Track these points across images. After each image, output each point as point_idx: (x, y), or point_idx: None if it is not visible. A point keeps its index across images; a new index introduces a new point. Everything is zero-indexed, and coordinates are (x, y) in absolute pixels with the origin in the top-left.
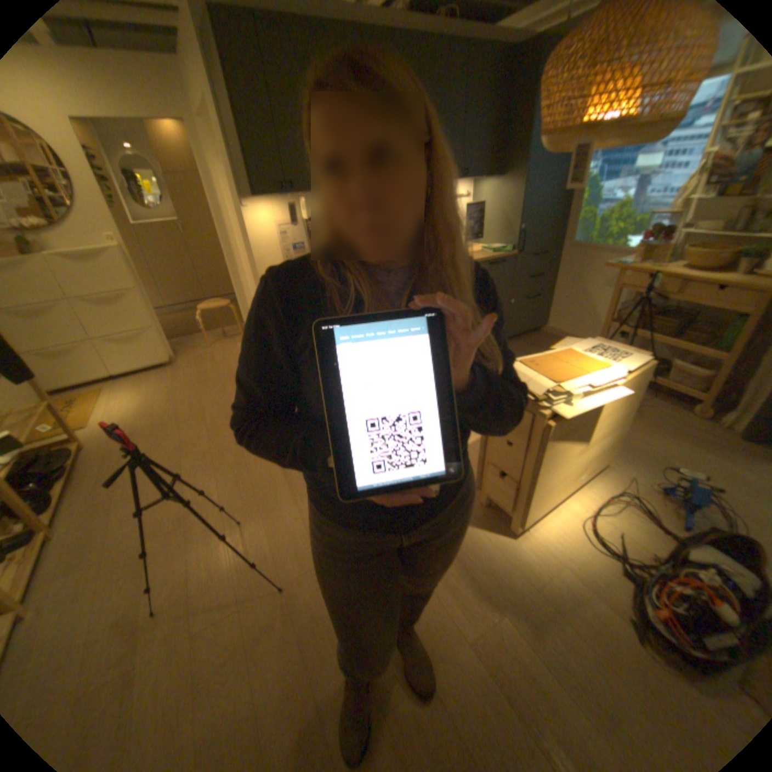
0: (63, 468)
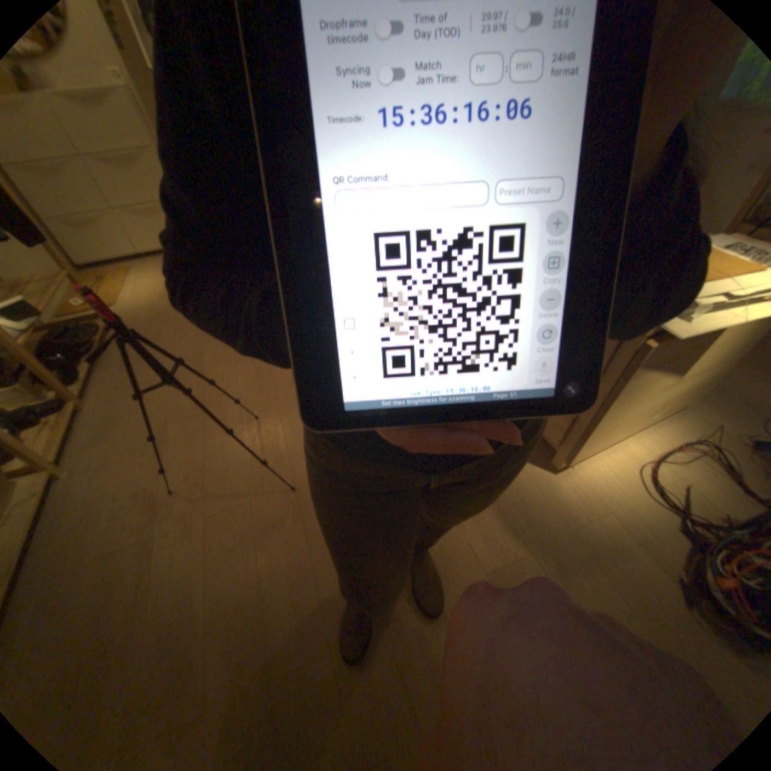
0: (90, 341)
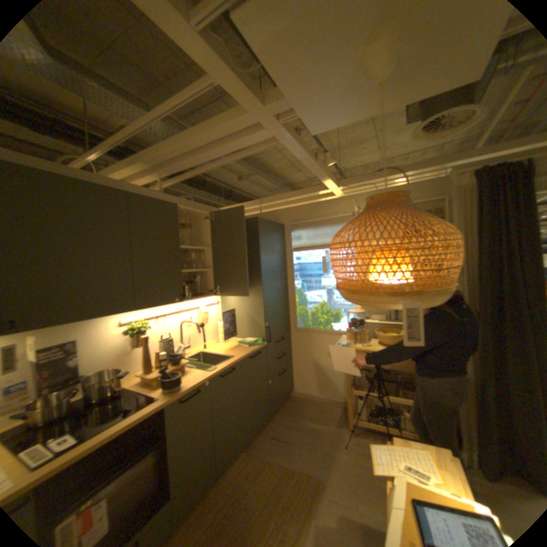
0: None
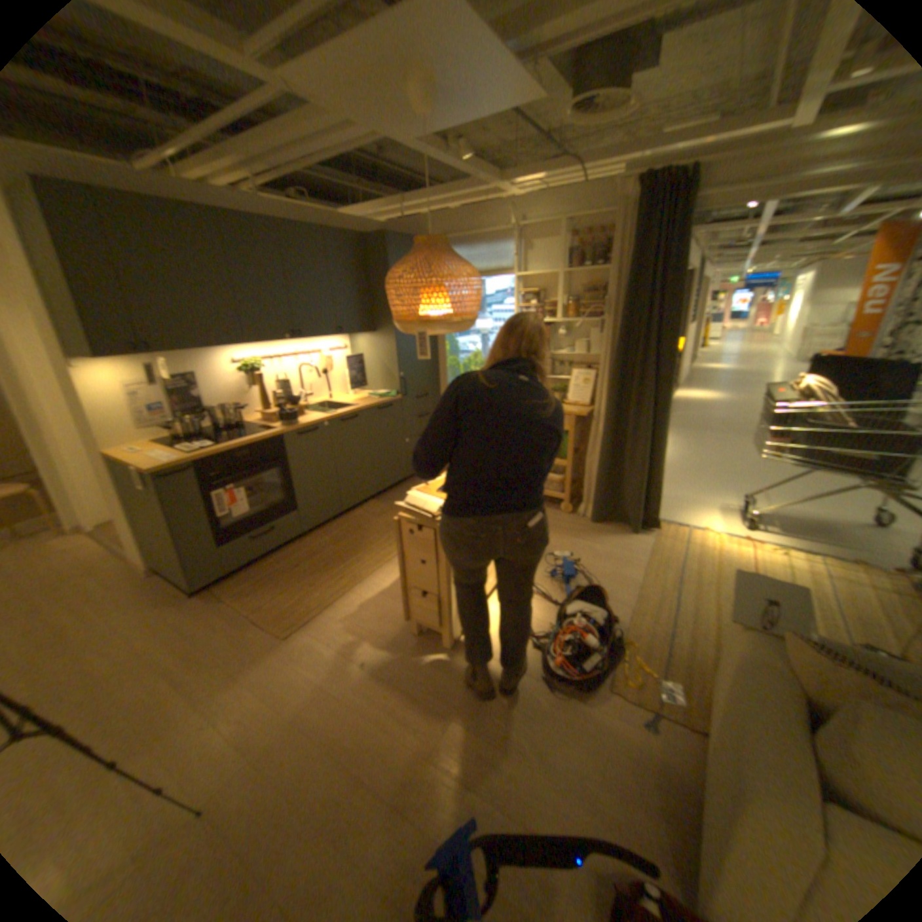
0: None
